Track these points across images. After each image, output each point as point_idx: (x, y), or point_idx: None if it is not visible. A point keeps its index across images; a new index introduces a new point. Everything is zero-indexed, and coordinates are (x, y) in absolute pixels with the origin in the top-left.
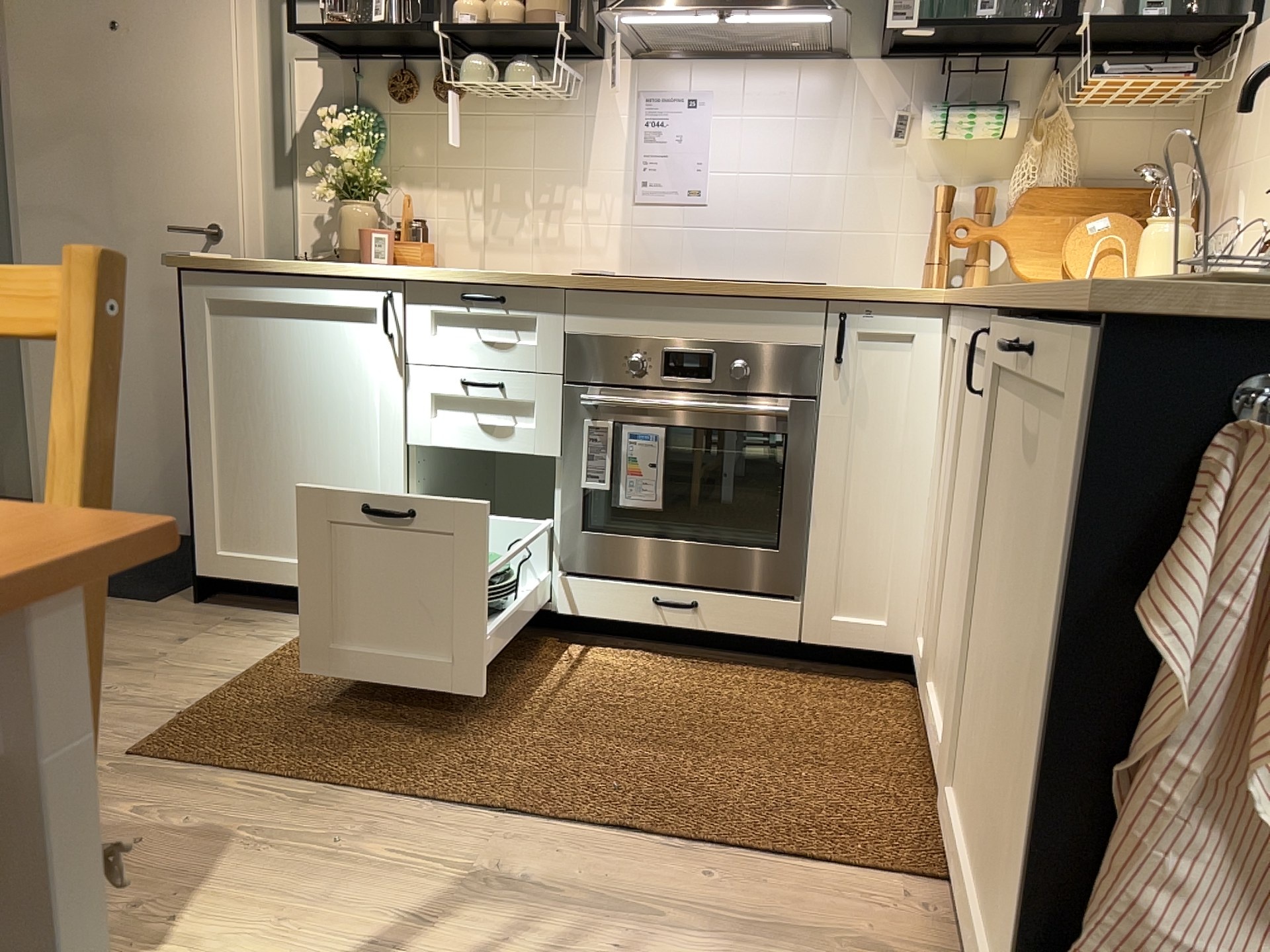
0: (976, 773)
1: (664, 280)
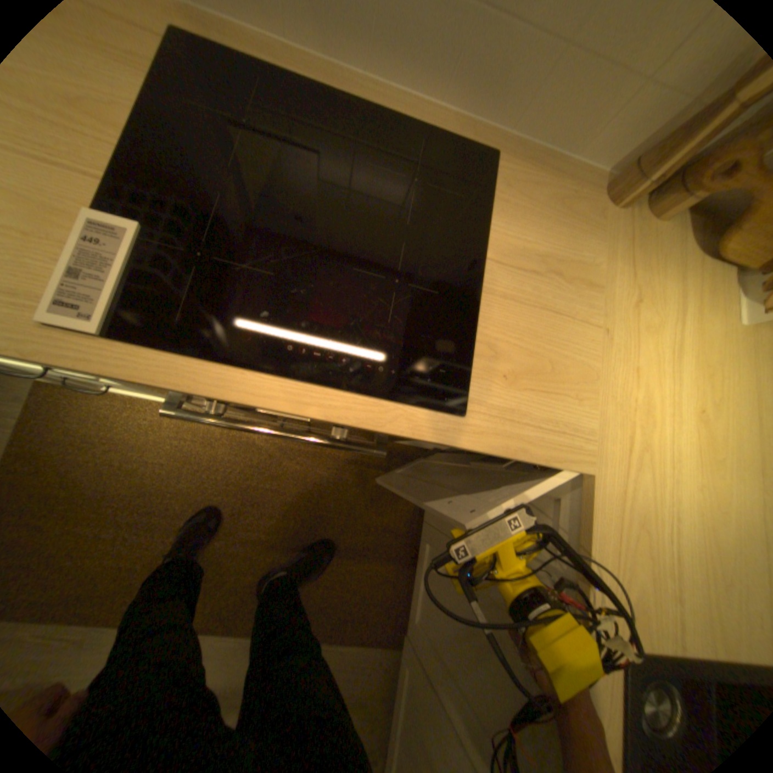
0: (414, 713)
1: (222, 388)
